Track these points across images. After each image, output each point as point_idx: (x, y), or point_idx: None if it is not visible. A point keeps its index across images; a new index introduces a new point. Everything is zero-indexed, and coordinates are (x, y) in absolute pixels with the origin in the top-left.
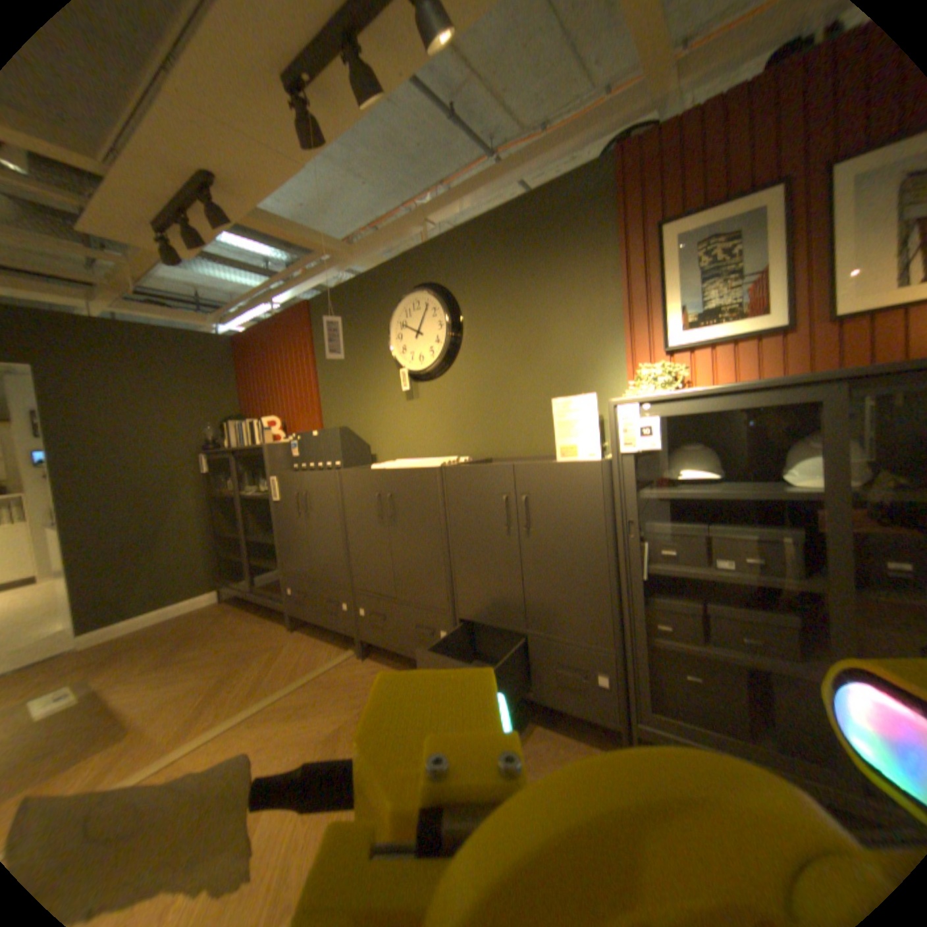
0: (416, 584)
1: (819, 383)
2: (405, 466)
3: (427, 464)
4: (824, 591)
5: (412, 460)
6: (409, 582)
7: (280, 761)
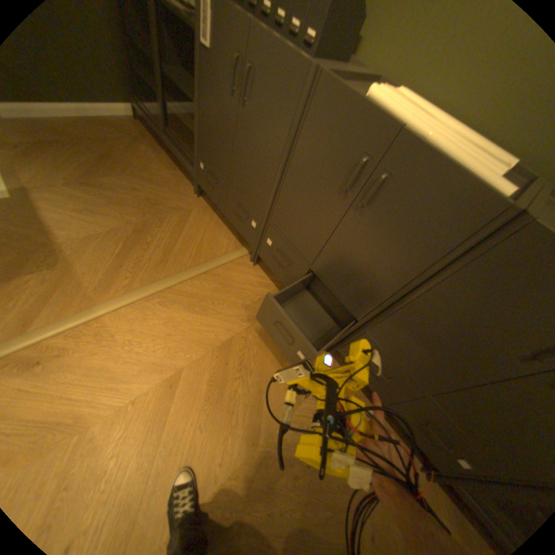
0: (341, 276)
1: None
2: (434, 138)
3: (482, 167)
4: None
5: (410, 89)
6: (333, 269)
7: (184, 356)
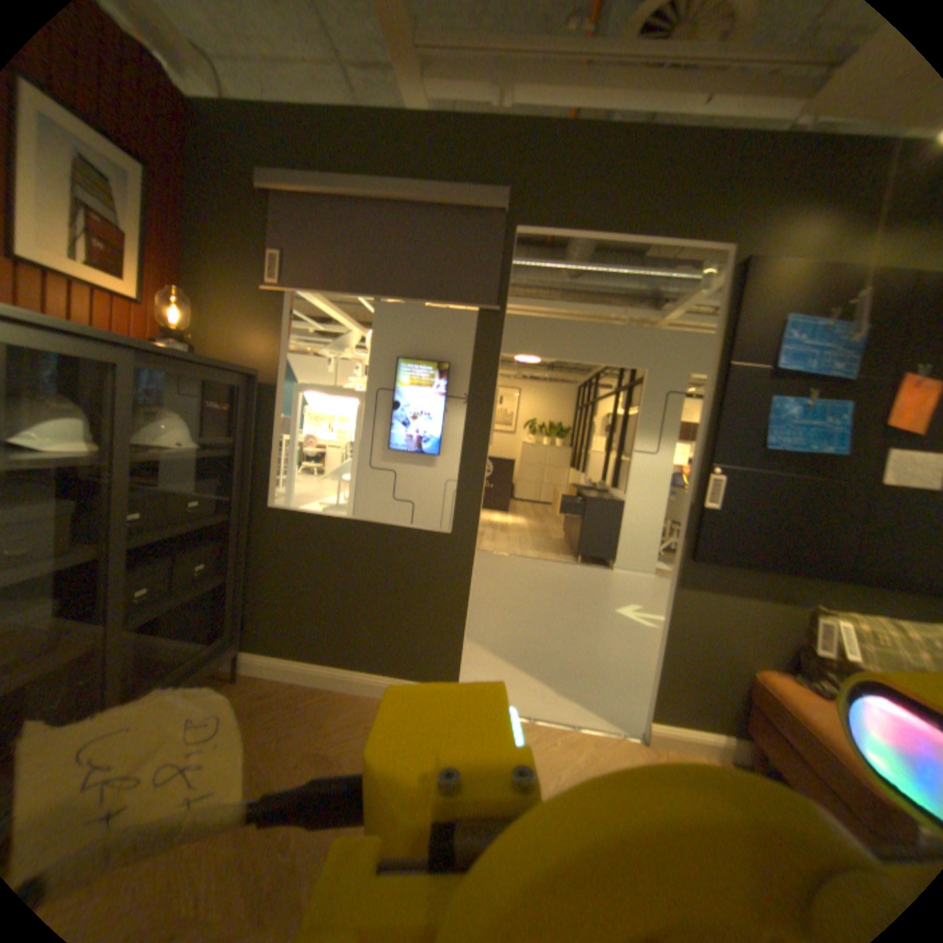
0: None
1: (110, 342)
2: None
3: None
4: (97, 554)
5: None
6: None
7: None
